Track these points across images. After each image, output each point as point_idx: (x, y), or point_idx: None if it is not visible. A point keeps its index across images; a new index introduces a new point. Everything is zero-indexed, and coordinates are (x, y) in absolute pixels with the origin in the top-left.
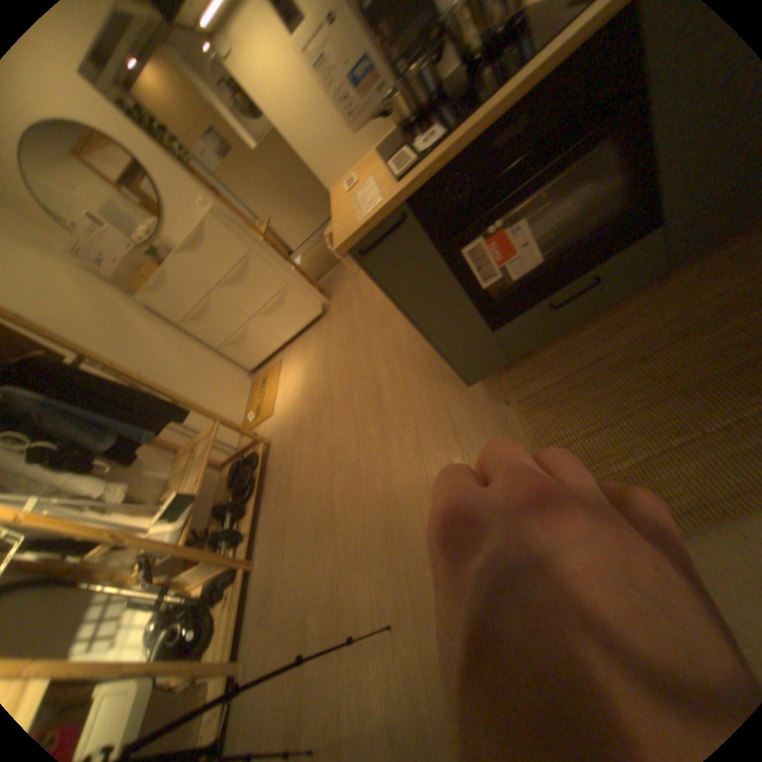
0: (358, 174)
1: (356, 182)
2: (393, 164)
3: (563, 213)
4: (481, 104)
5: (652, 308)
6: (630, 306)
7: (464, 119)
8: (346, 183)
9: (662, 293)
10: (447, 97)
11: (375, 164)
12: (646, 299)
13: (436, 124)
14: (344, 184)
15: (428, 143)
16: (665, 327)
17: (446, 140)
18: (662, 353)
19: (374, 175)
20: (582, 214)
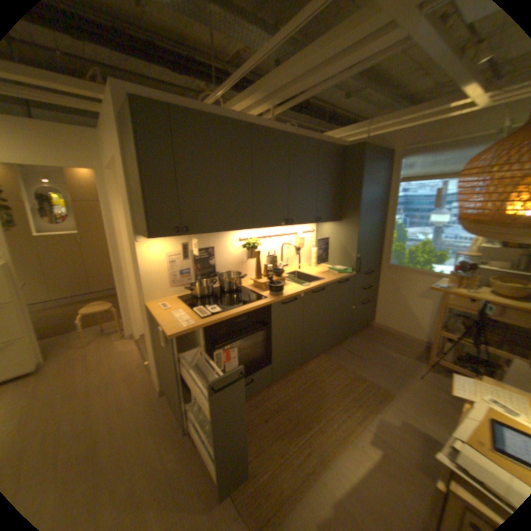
0: (169, 305)
1: (169, 309)
2: (196, 312)
3: (244, 351)
4: (233, 309)
5: (266, 399)
6: (259, 397)
7: (227, 310)
8: (161, 306)
9: (269, 393)
10: (213, 296)
11: (180, 306)
12: (264, 395)
13: (215, 306)
14: (157, 305)
15: (213, 311)
16: (272, 408)
17: (222, 314)
18: (272, 419)
19: (182, 311)
20: (250, 353)
